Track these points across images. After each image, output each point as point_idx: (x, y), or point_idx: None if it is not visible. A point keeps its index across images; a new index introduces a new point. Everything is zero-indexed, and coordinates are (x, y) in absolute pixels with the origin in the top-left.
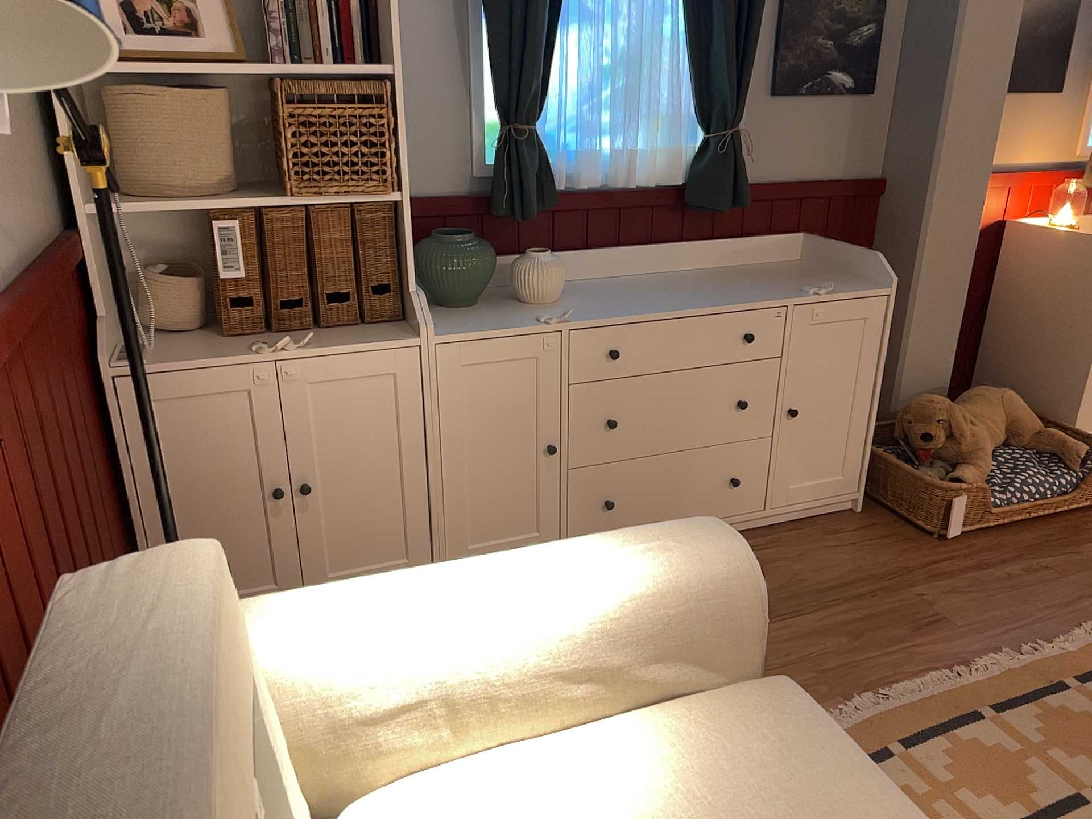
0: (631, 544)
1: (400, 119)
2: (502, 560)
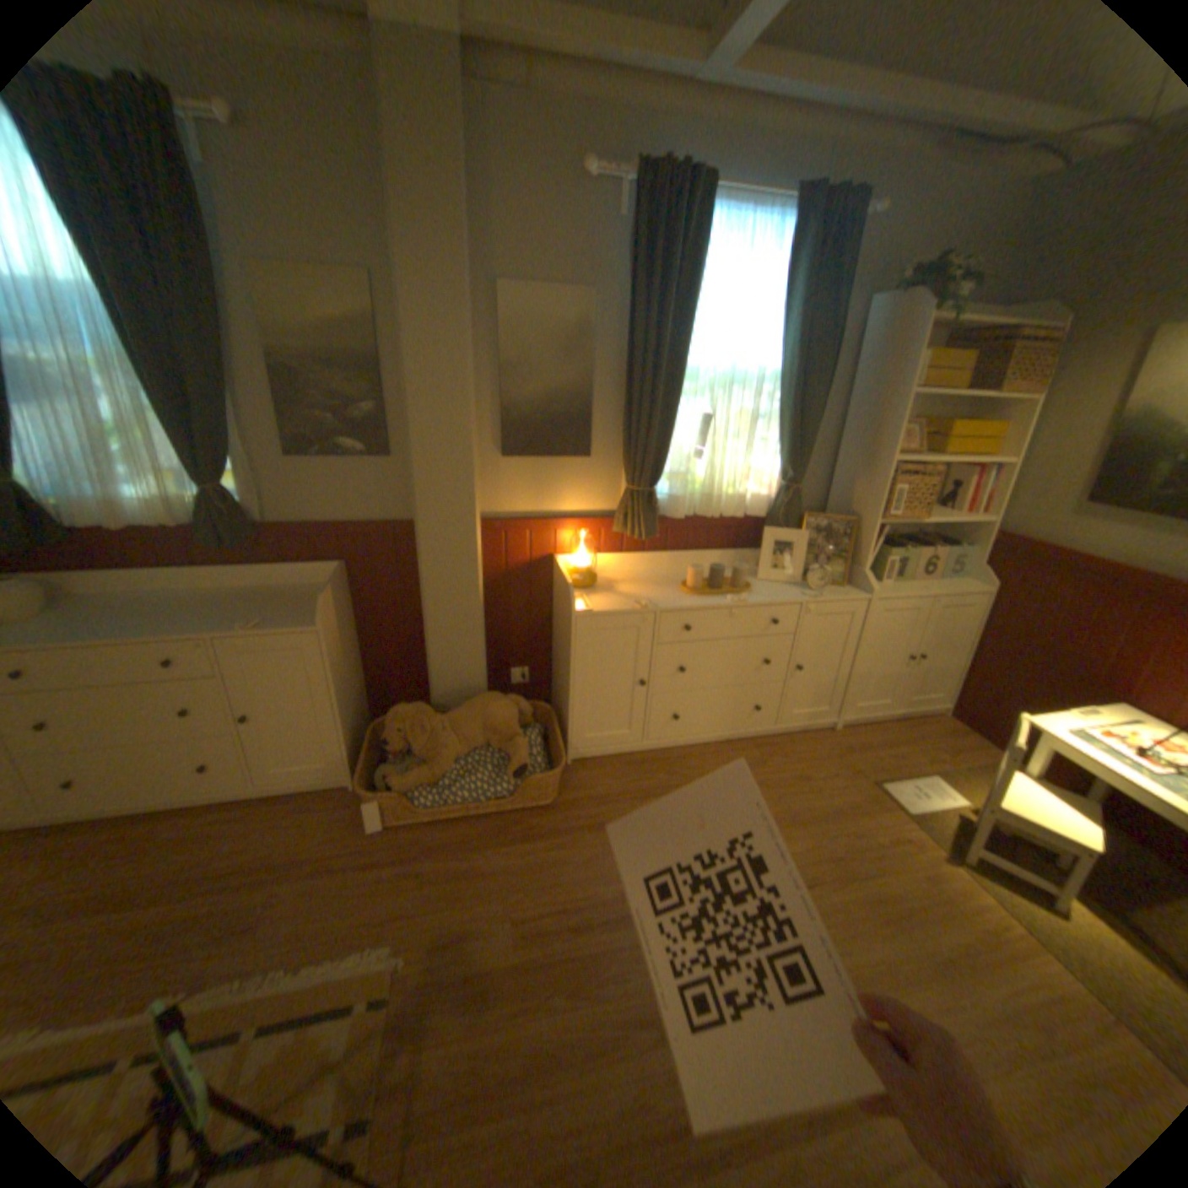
0: None
1: None
2: None
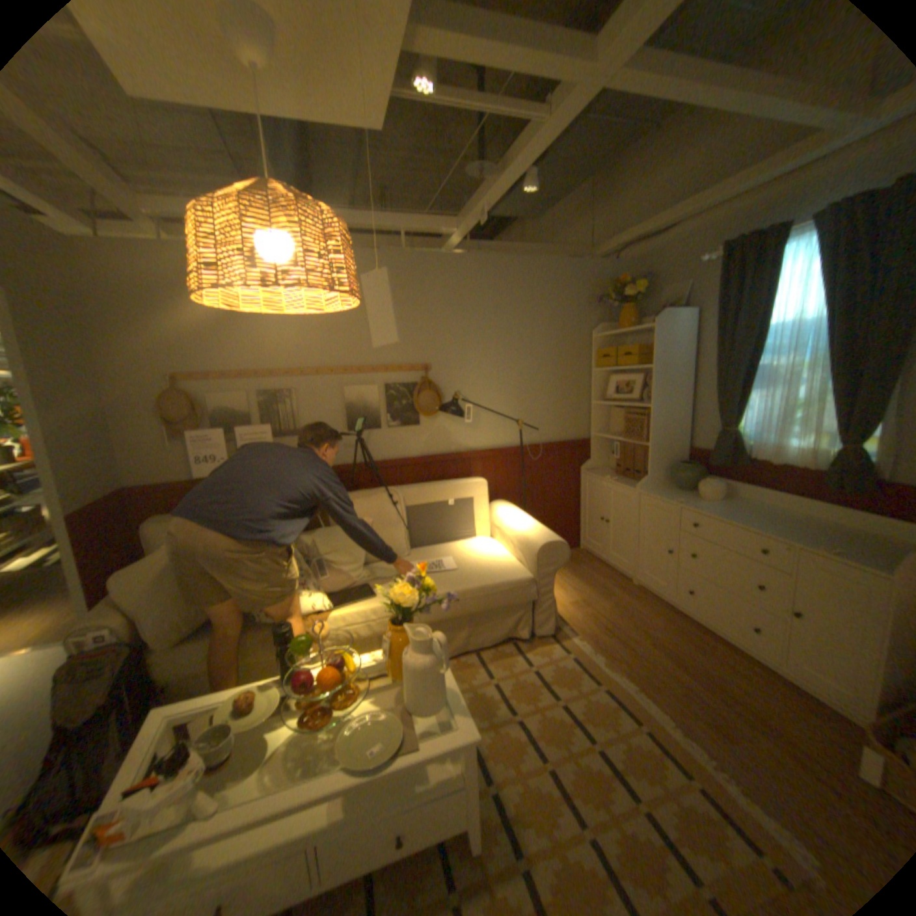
0: (541, 531)
1: (656, 420)
2: (530, 520)
